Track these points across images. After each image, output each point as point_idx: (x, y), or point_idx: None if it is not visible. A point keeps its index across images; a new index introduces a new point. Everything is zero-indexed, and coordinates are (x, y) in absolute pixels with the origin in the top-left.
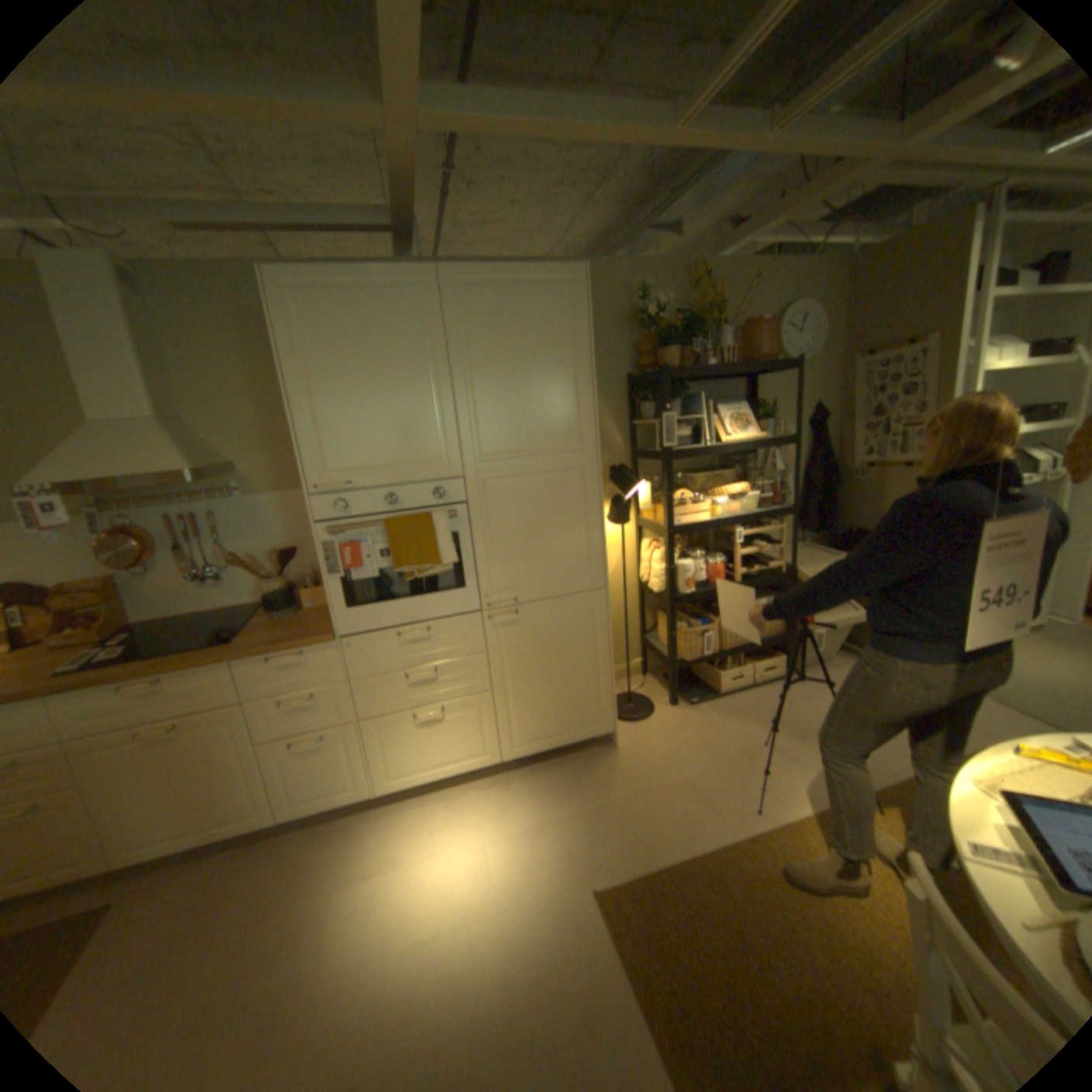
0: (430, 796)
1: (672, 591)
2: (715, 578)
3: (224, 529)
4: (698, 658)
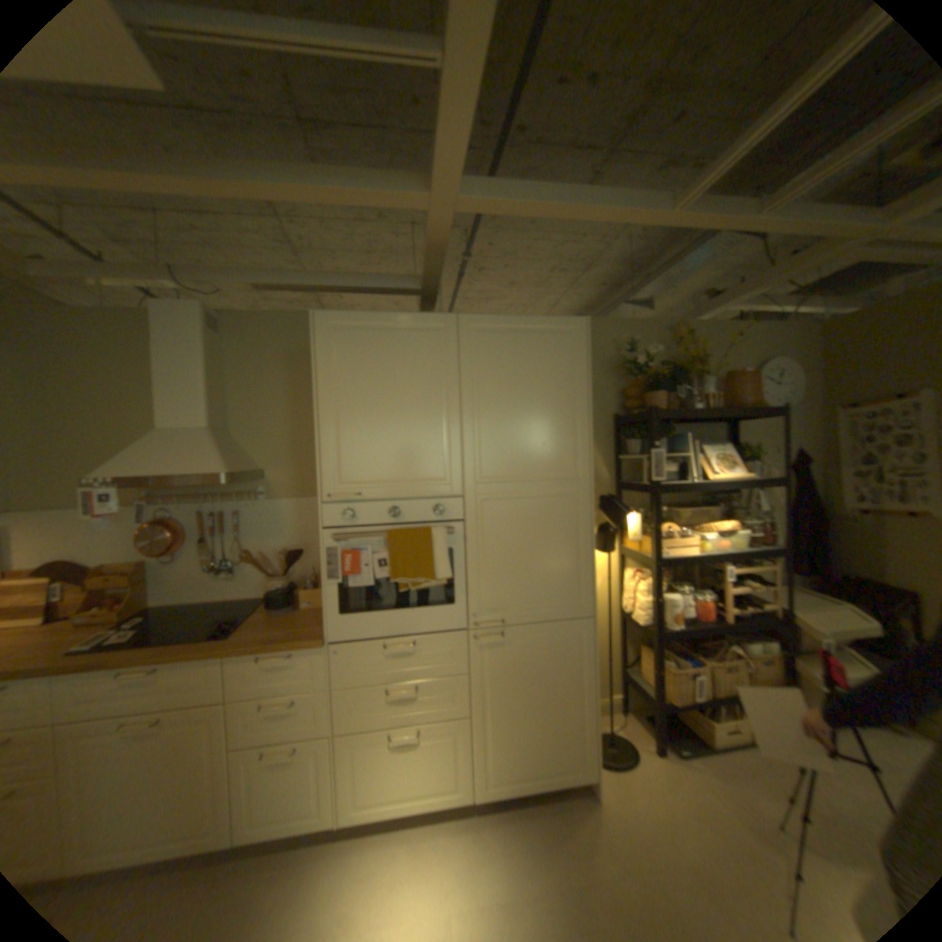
0: (395, 836)
1: (661, 627)
2: (707, 617)
3: (247, 528)
4: (690, 706)
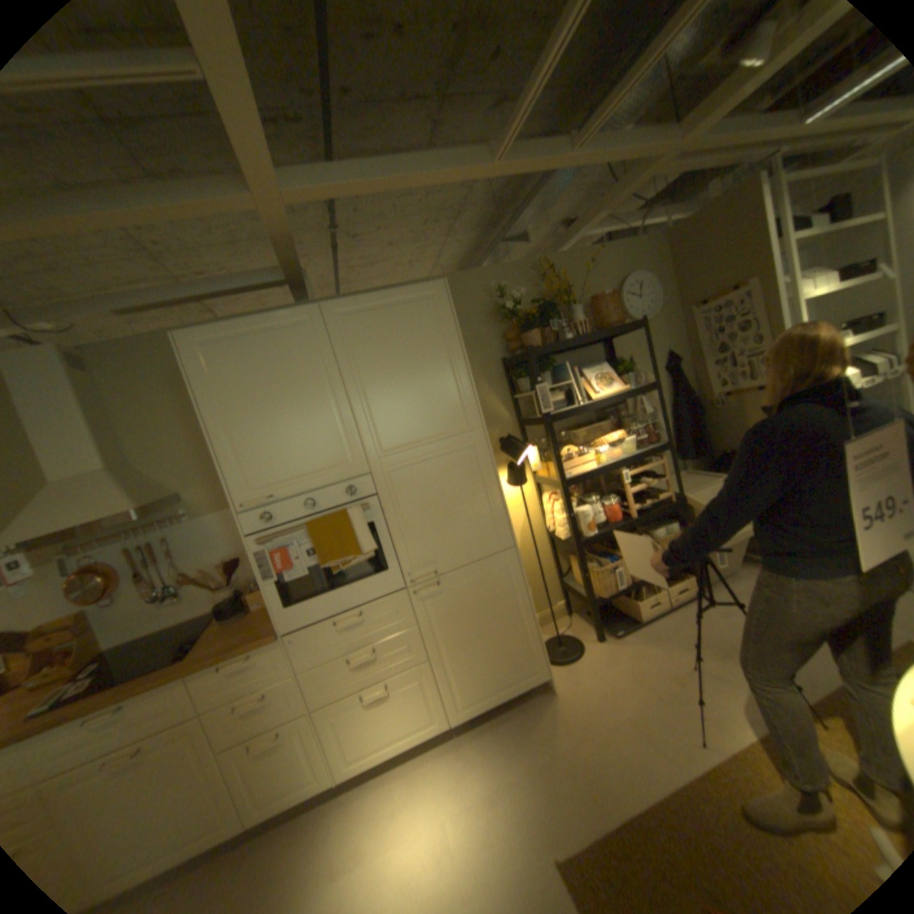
0: (388, 774)
1: (577, 537)
2: (614, 517)
3: (177, 552)
4: (614, 594)
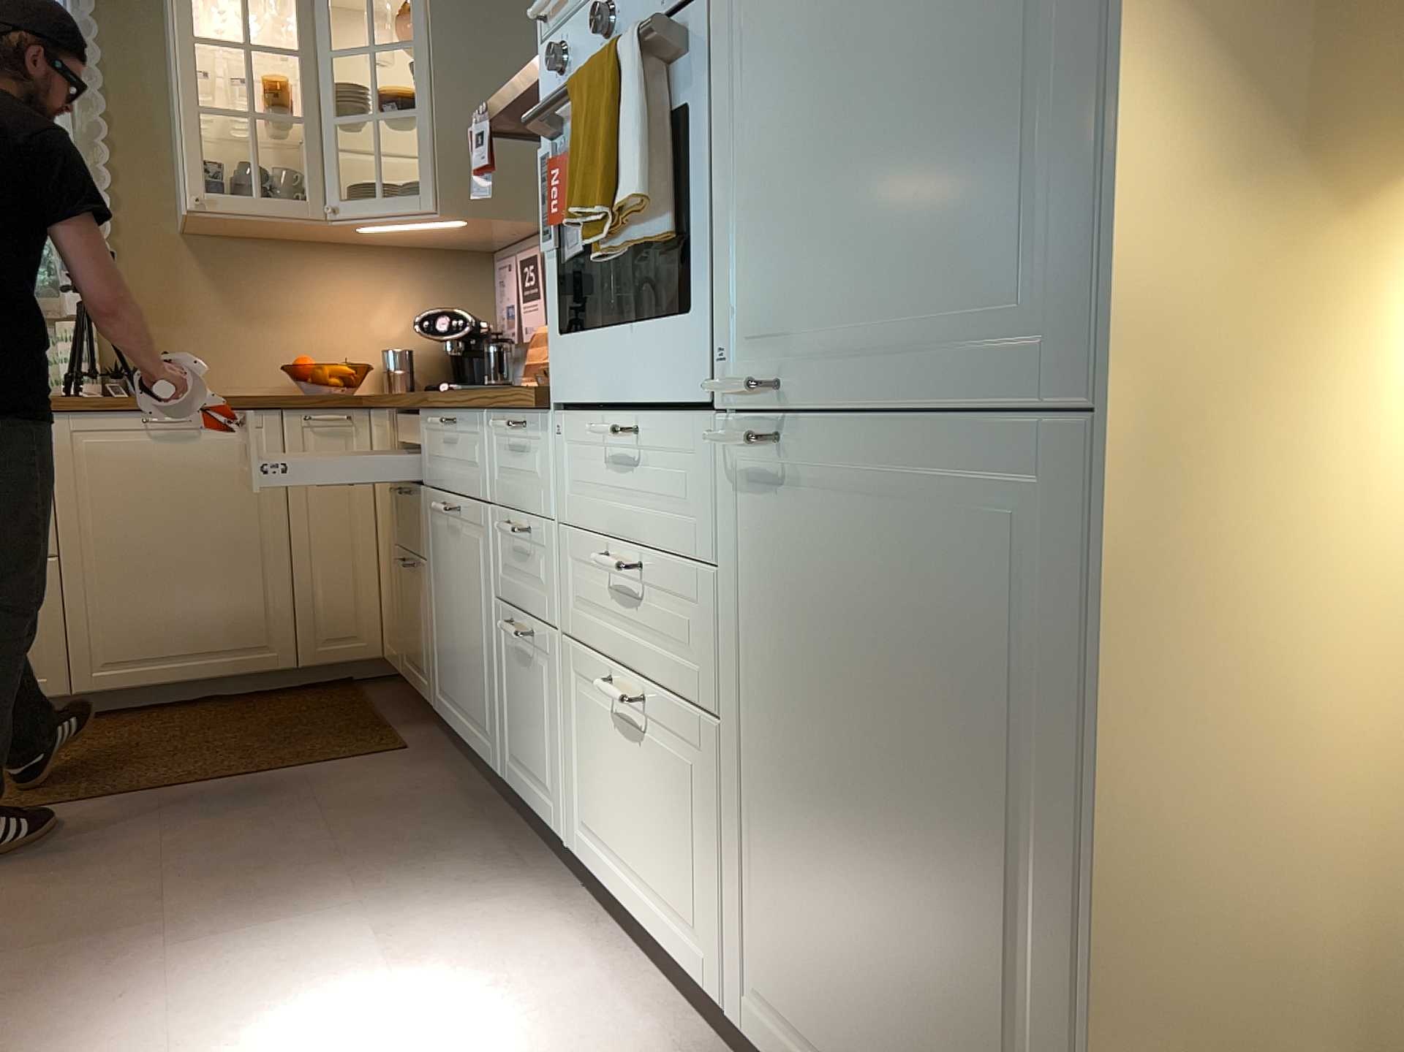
0: (640, 964)
1: None
2: None
3: None
4: None
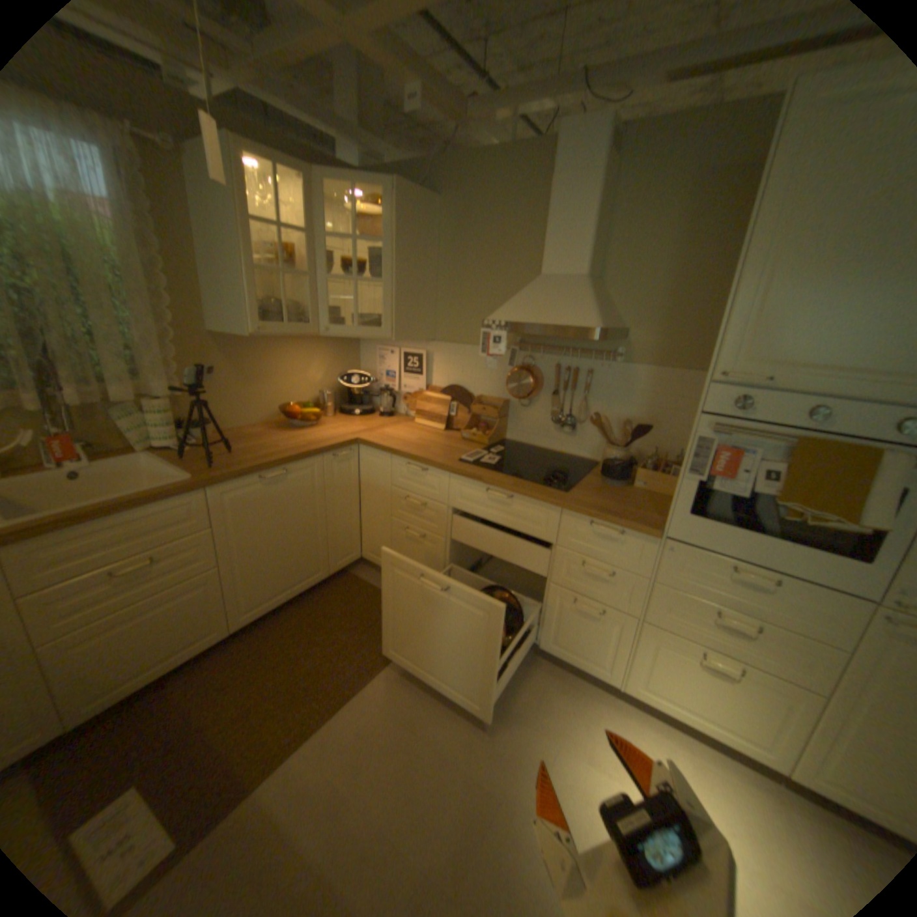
0: (678, 735)
1: None
2: None
3: (596, 389)
4: None
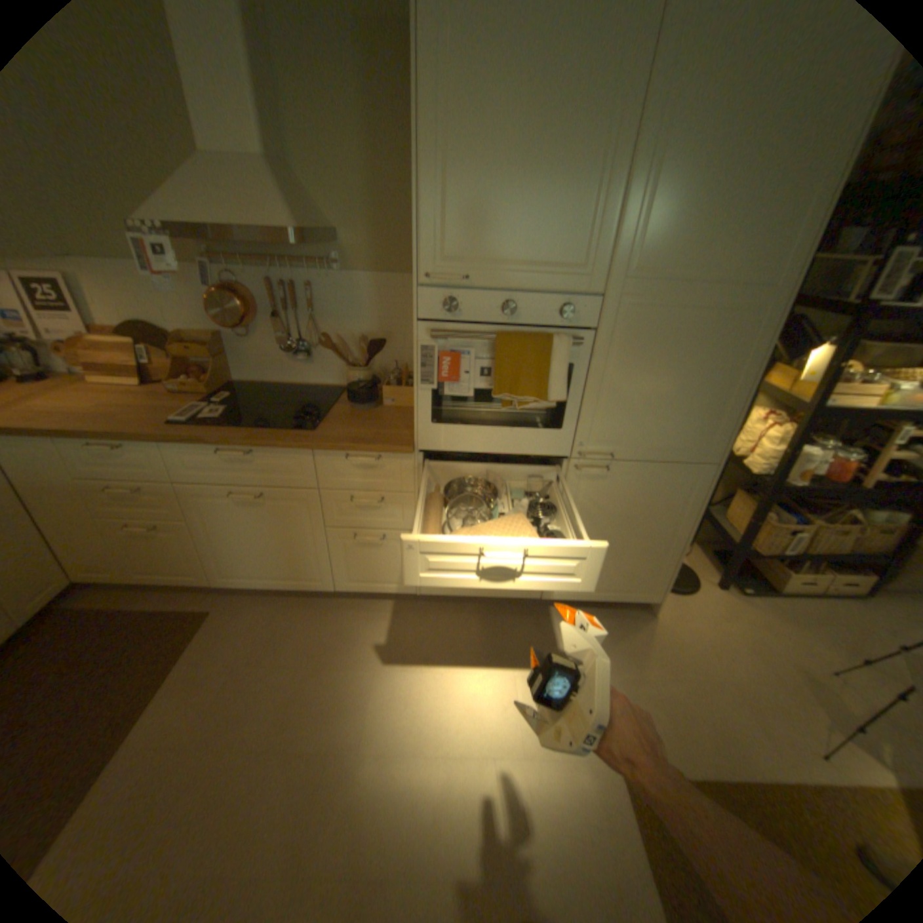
0: (467, 606)
1: (783, 481)
2: (841, 477)
3: (320, 305)
4: (777, 556)
